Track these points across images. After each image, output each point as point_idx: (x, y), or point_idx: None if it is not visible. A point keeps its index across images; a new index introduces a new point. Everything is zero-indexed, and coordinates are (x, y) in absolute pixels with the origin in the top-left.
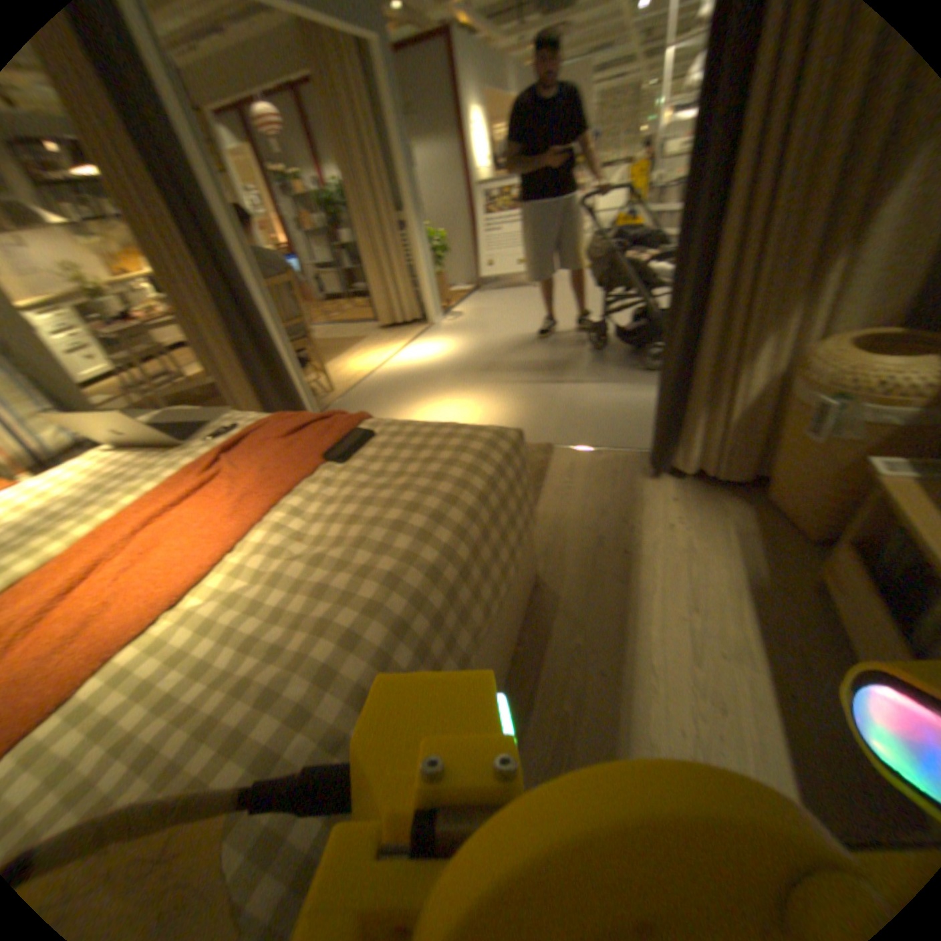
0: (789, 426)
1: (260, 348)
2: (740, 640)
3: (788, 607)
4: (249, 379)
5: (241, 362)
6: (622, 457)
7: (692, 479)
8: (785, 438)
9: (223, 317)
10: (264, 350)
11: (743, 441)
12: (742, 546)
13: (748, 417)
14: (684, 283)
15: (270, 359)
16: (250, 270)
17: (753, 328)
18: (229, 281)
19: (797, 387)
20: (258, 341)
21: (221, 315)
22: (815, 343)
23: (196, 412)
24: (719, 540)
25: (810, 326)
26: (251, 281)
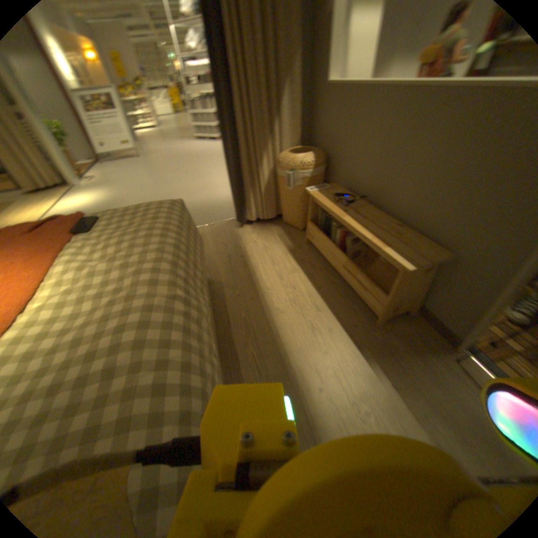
0: (280, 189)
1: None
2: (291, 266)
3: (301, 251)
4: None
5: None
6: (224, 223)
7: (255, 223)
8: (280, 195)
9: None
10: None
11: (267, 199)
12: (280, 239)
13: (266, 188)
14: (224, 135)
15: None
16: None
17: (256, 150)
18: None
19: (278, 173)
20: None
21: None
22: (278, 154)
23: None
24: (272, 239)
25: (274, 147)
26: None
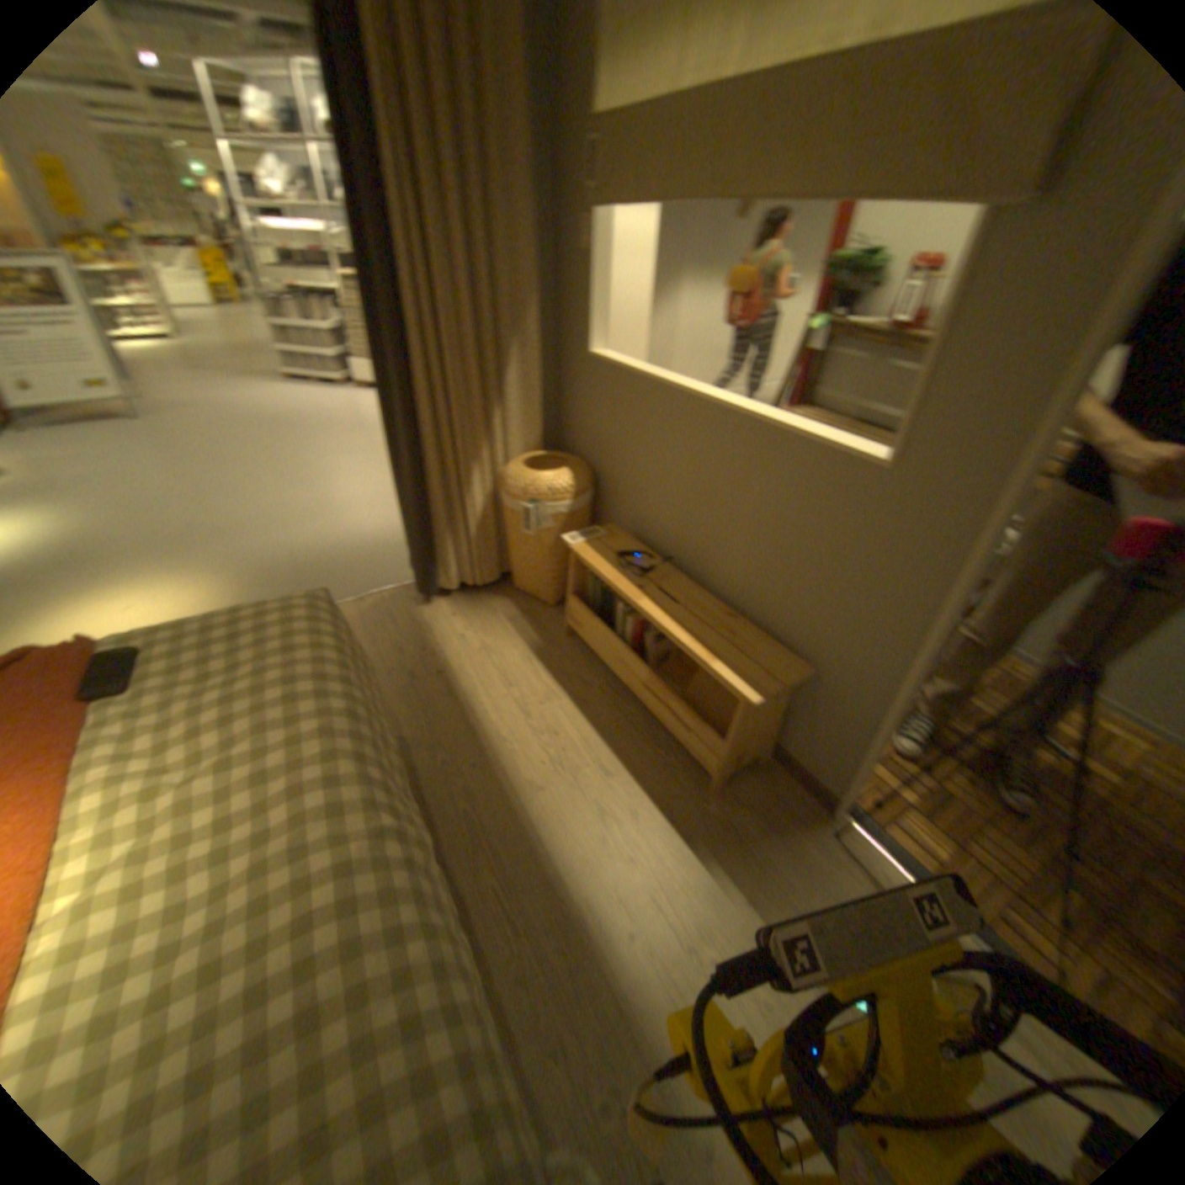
0: (506, 533)
1: None
2: (543, 691)
3: (558, 656)
4: None
5: None
6: (386, 600)
7: (456, 596)
8: (507, 542)
9: None
10: None
11: (483, 553)
12: (514, 630)
13: (480, 533)
14: (389, 431)
15: None
16: None
17: (459, 465)
18: None
19: (501, 503)
20: None
21: None
22: (501, 471)
23: None
24: (498, 633)
25: (494, 459)
26: None
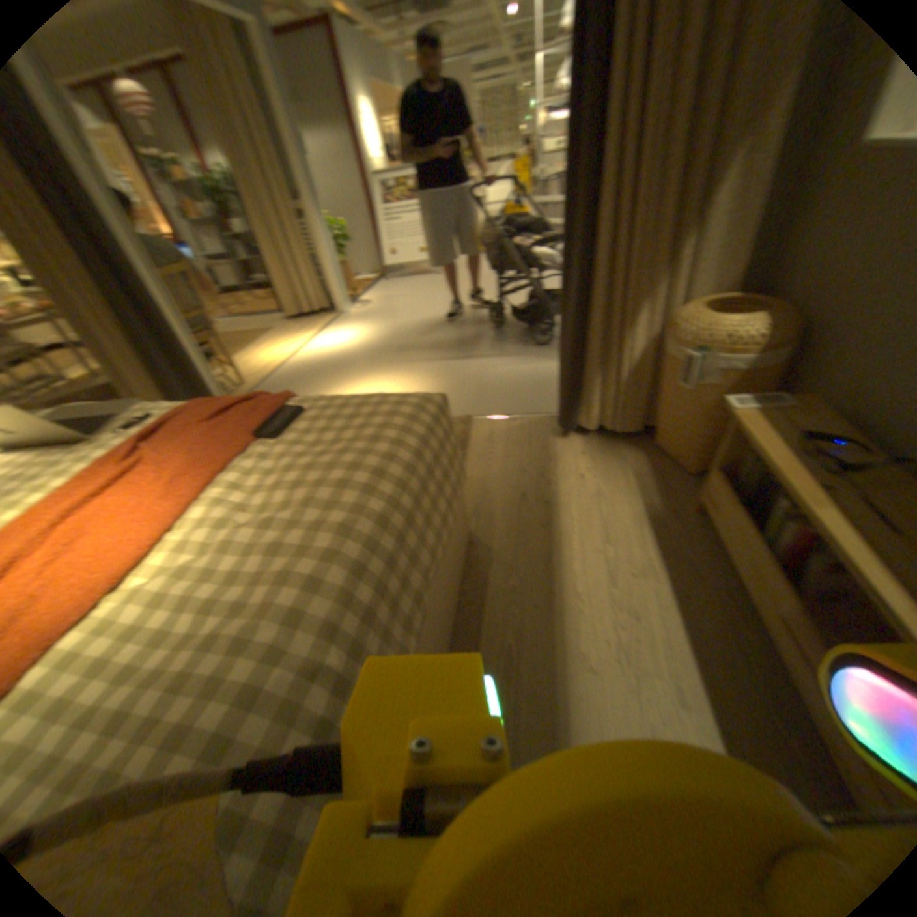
0: (664, 380)
1: (158, 340)
2: (644, 560)
3: (677, 528)
4: (148, 373)
5: (138, 356)
6: (533, 421)
7: (594, 434)
8: (663, 390)
9: (112, 308)
10: (164, 342)
11: (631, 396)
12: (638, 484)
13: (633, 374)
14: (571, 260)
15: (171, 351)
16: (139, 257)
17: (629, 297)
18: (115, 269)
19: (667, 346)
20: (155, 332)
21: (109, 306)
22: (678, 308)
23: (97, 405)
24: (620, 481)
25: (672, 294)
26: (141, 268)
